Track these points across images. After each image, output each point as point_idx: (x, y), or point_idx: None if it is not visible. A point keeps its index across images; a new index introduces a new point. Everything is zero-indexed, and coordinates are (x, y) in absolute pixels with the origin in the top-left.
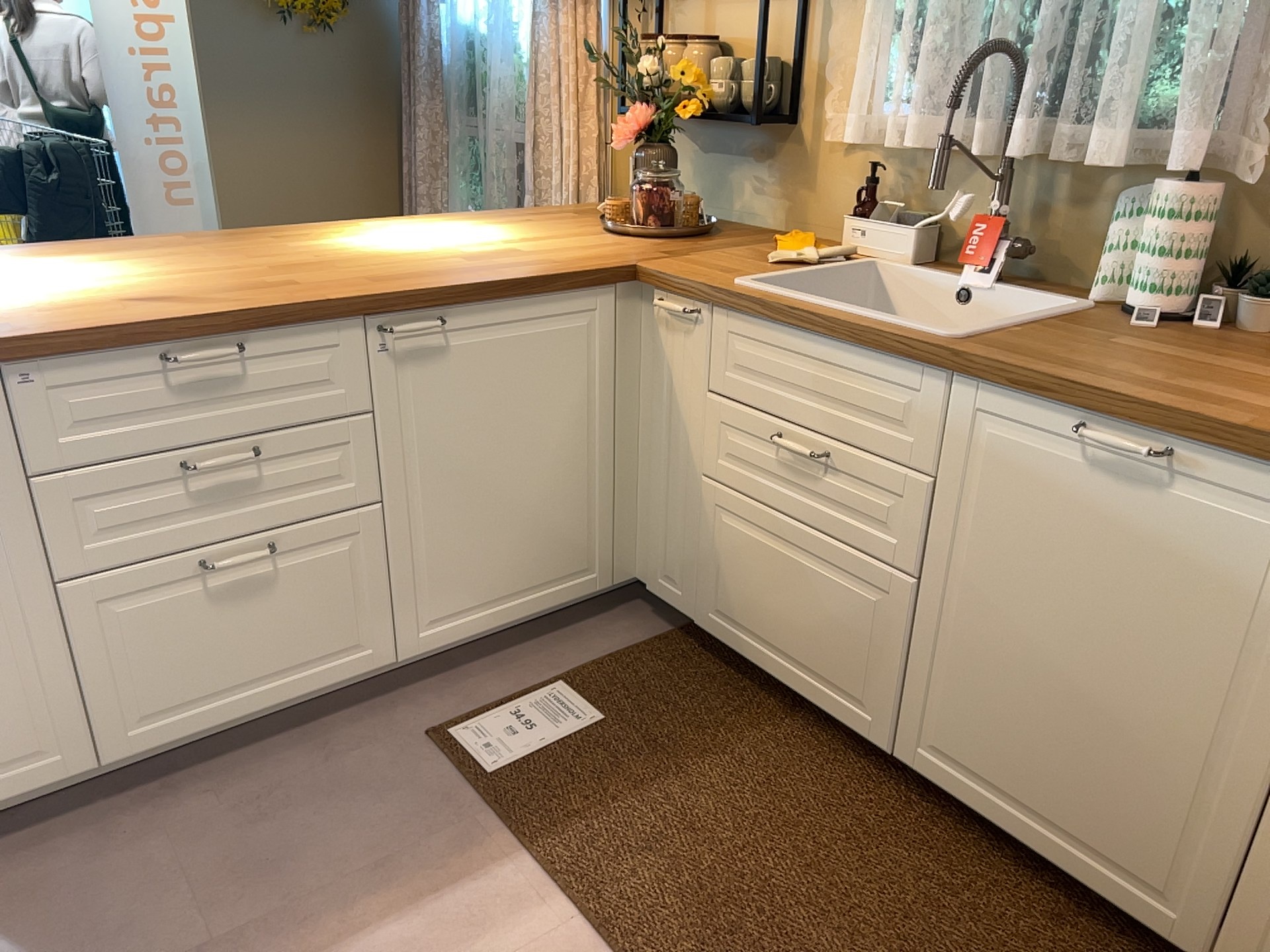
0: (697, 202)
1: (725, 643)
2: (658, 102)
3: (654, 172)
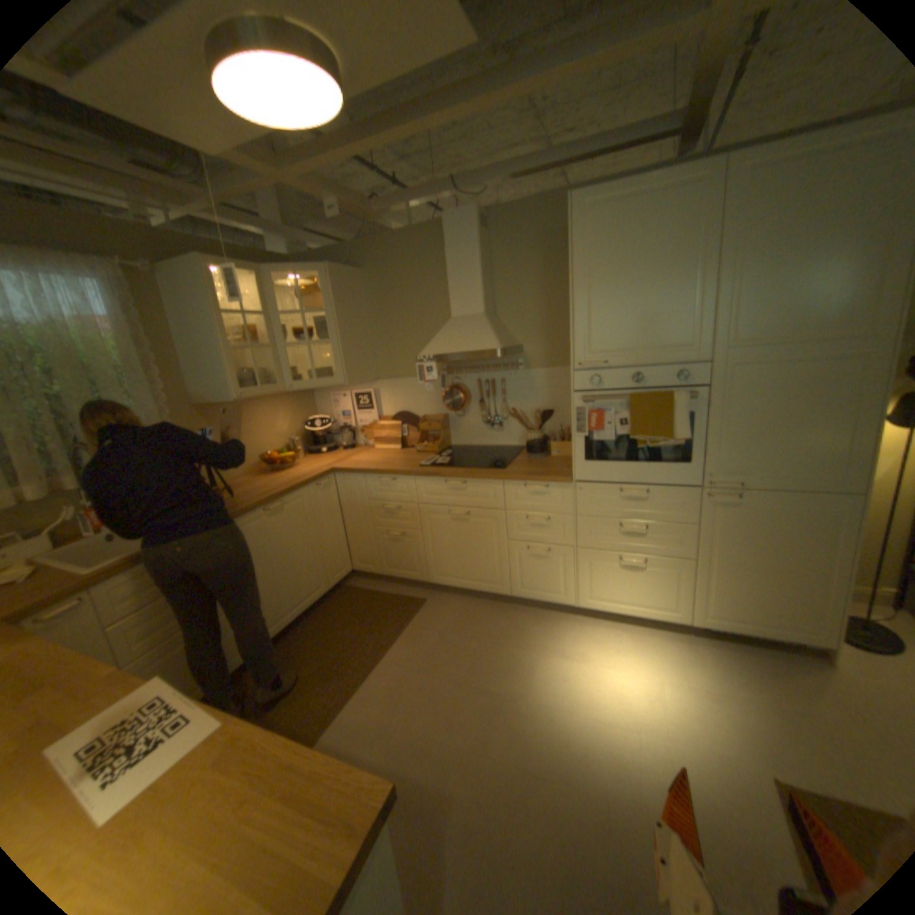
0: None
1: None
2: None
3: None
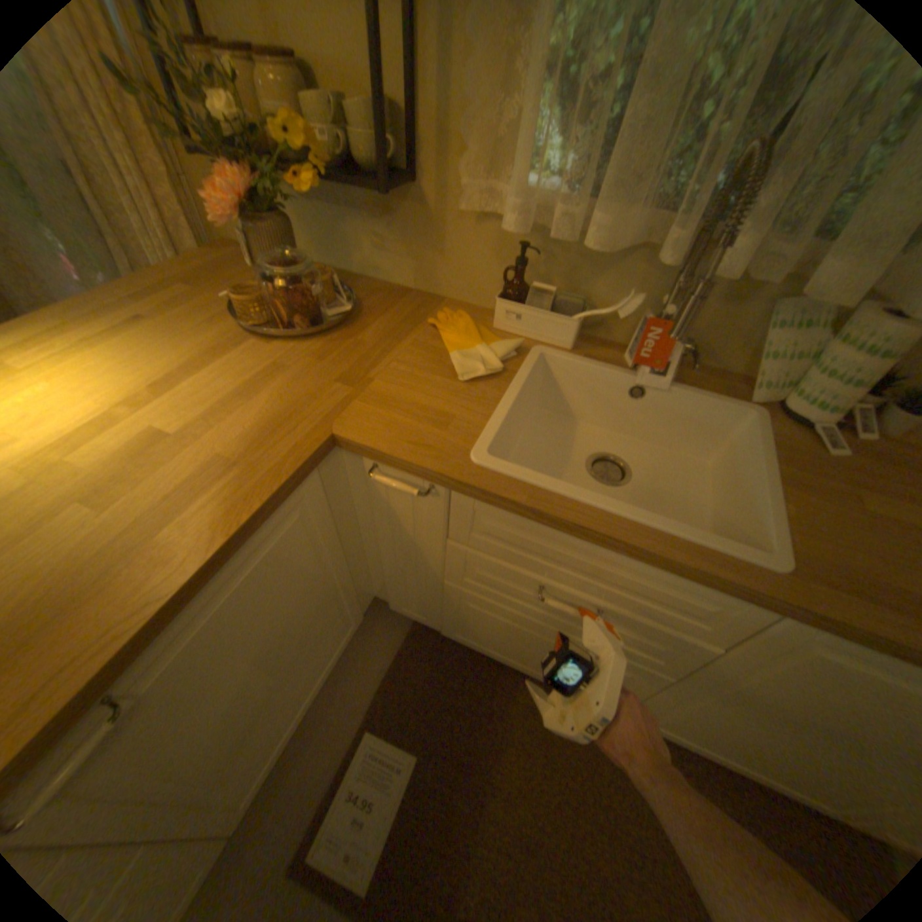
0: (331, 276)
1: (471, 648)
2: (253, 157)
3: (274, 248)
